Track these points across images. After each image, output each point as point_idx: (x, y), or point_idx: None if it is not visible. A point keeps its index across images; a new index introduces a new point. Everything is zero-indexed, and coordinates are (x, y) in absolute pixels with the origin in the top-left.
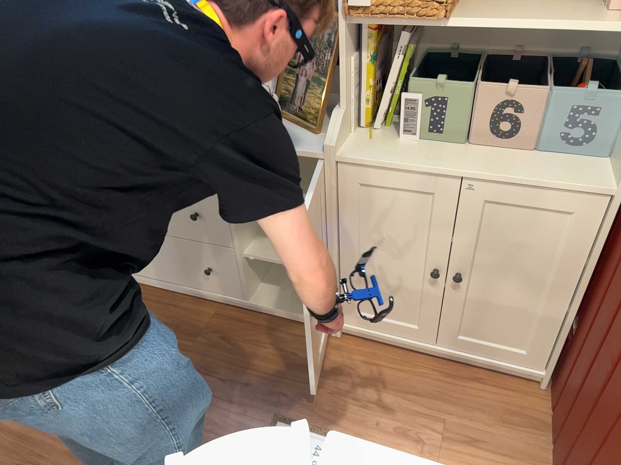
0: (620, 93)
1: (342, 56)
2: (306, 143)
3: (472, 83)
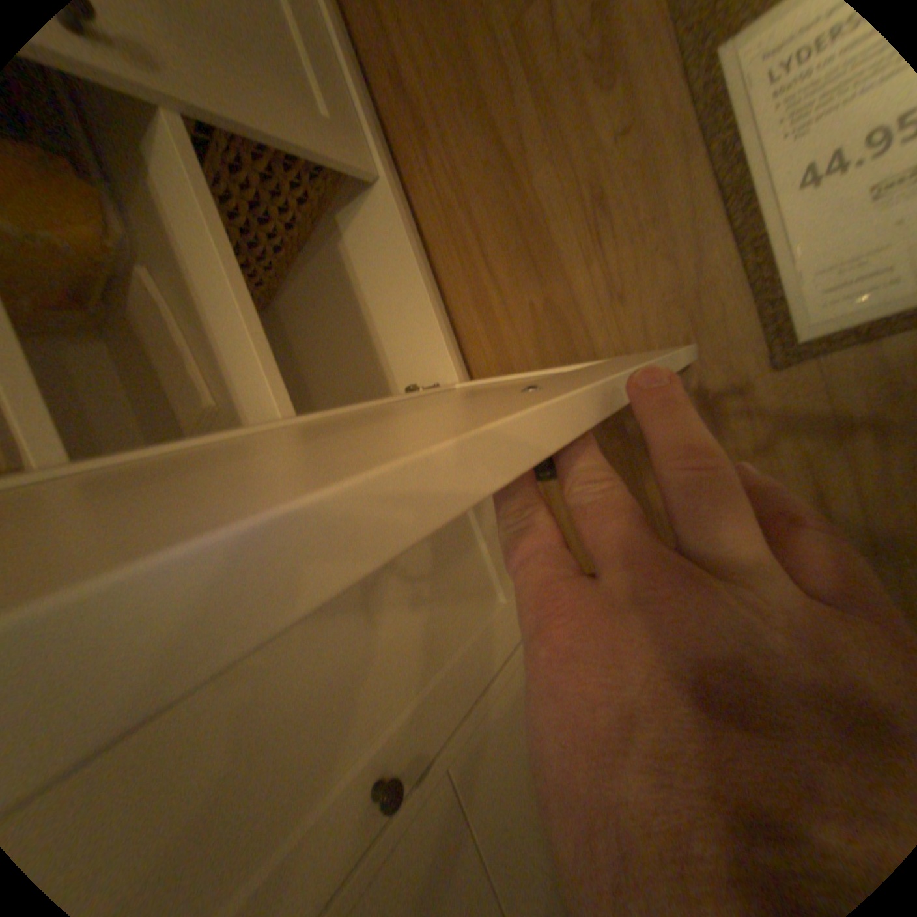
0: None
1: None
2: None
3: None
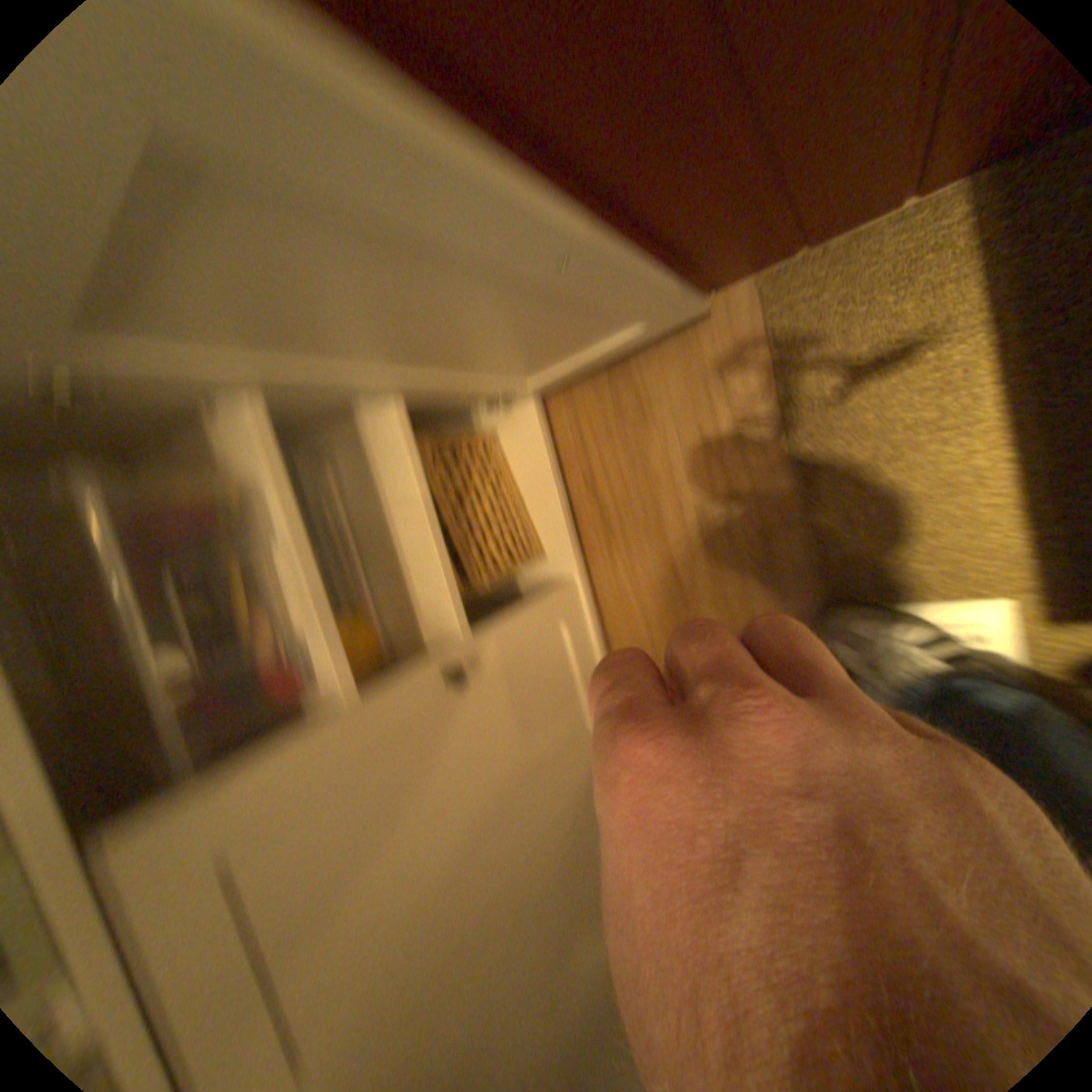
0: None
1: None
2: None
3: None
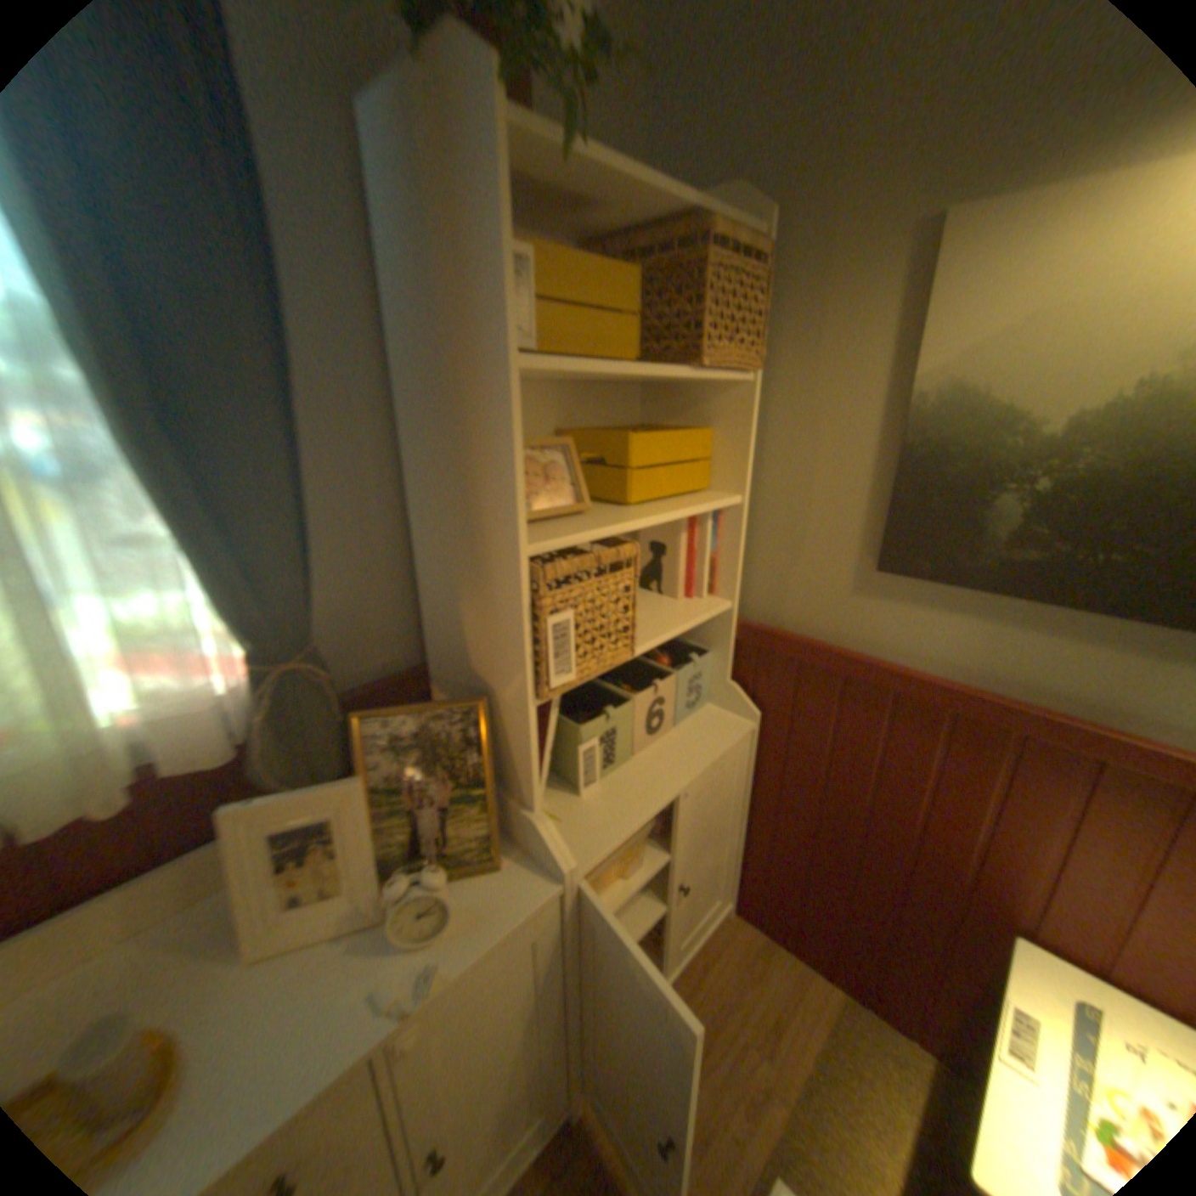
0: (703, 648)
1: (527, 742)
2: (509, 893)
3: (623, 693)
